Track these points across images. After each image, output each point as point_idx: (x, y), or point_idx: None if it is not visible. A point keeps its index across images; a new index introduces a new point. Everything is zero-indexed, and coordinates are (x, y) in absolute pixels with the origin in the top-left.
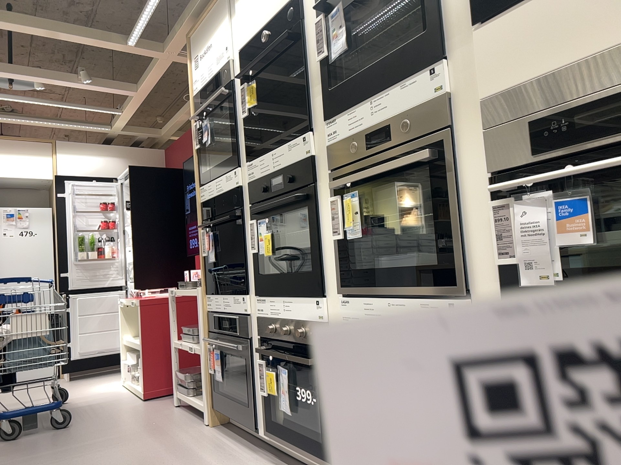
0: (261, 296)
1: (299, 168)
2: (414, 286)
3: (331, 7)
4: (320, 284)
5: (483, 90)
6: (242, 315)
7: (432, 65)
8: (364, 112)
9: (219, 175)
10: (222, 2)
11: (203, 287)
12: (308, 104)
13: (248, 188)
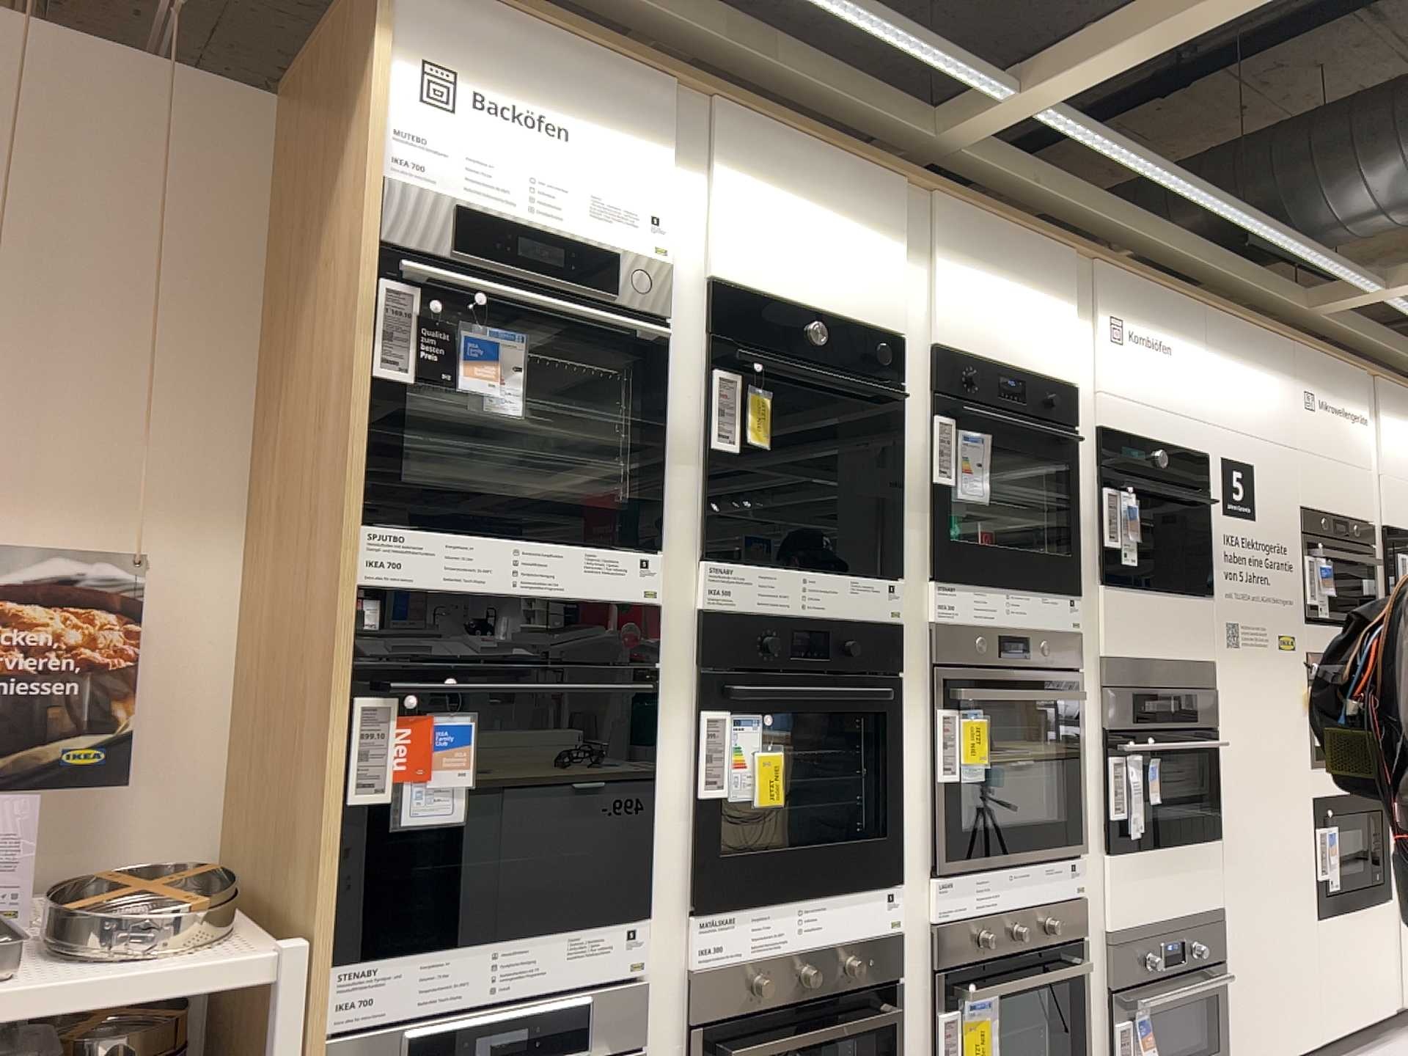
0: (720, 908)
1: (876, 637)
2: (1041, 847)
3: (965, 421)
4: (899, 859)
5: (1107, 648)
6: (621, 981)
7: (1072, 596)
8: (999, 604)
9: (547, 538)
10: (658, 91)
11: (324, 935)
12: (897, 531)
13: (705, 628)
